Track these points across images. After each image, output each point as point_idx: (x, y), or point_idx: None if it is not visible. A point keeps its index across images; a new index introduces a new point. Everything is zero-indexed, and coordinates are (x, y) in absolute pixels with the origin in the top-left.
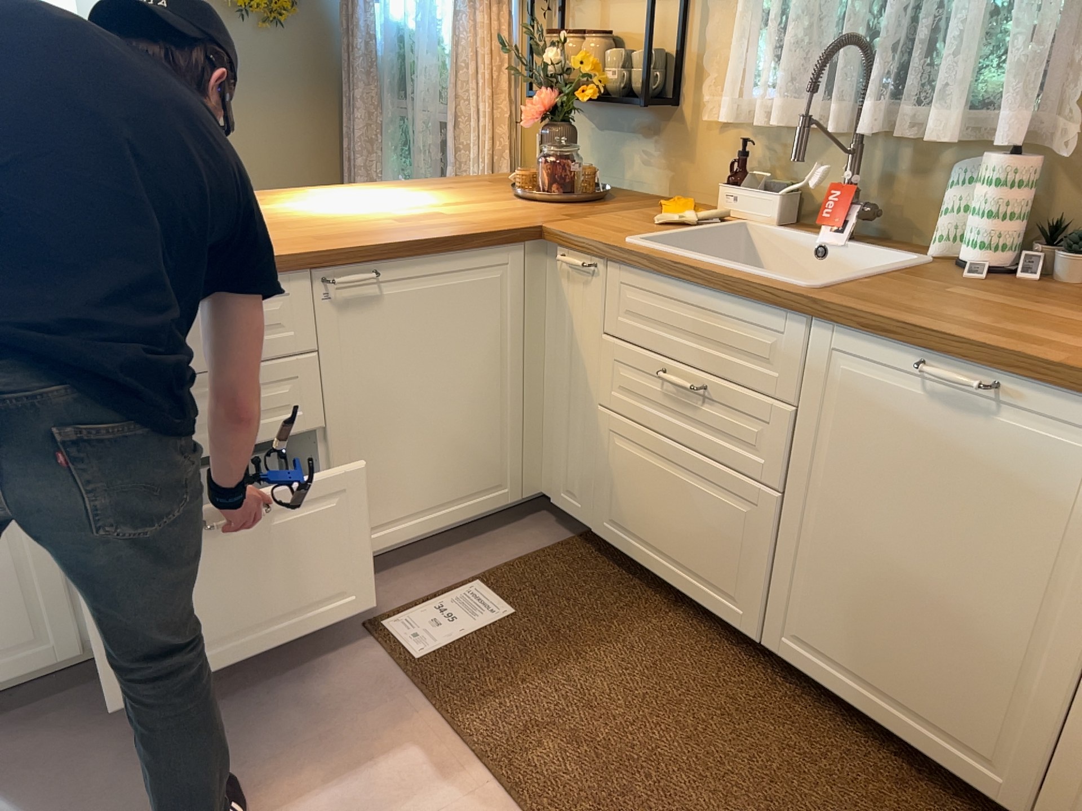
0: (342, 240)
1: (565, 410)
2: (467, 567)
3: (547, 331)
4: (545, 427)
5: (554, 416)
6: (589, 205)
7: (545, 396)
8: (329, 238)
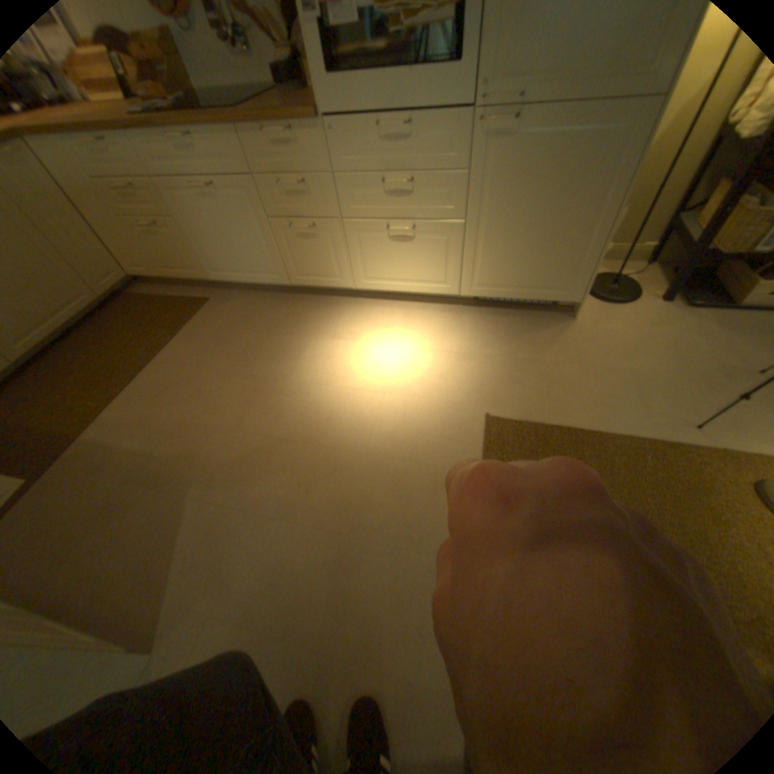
0: None
1: None
2: None
3: None
4: None
5: None
6: None
7: None
8: None
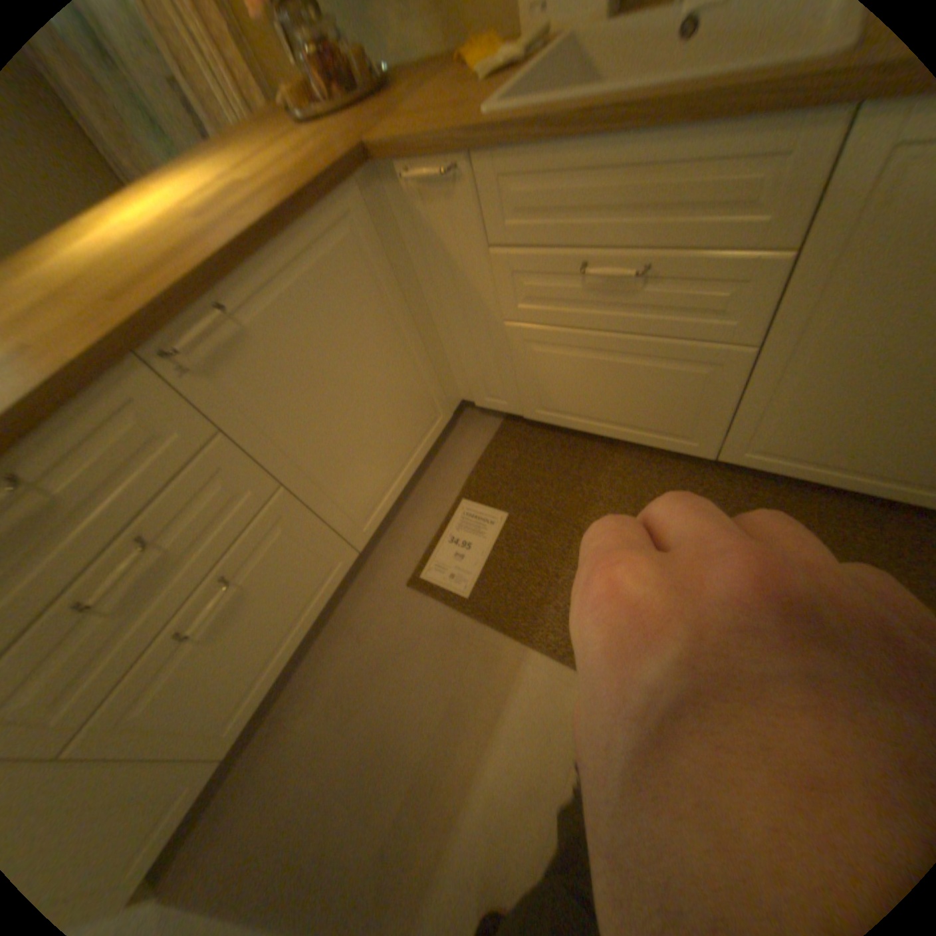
0: (143, 286)
1: (464, 335)
2: (446, 489)
3: (416, 268)
4: (447, 353)
5: (452, 342)
6: (380, 96)
7: (438, 328)
8: (124, 288)
